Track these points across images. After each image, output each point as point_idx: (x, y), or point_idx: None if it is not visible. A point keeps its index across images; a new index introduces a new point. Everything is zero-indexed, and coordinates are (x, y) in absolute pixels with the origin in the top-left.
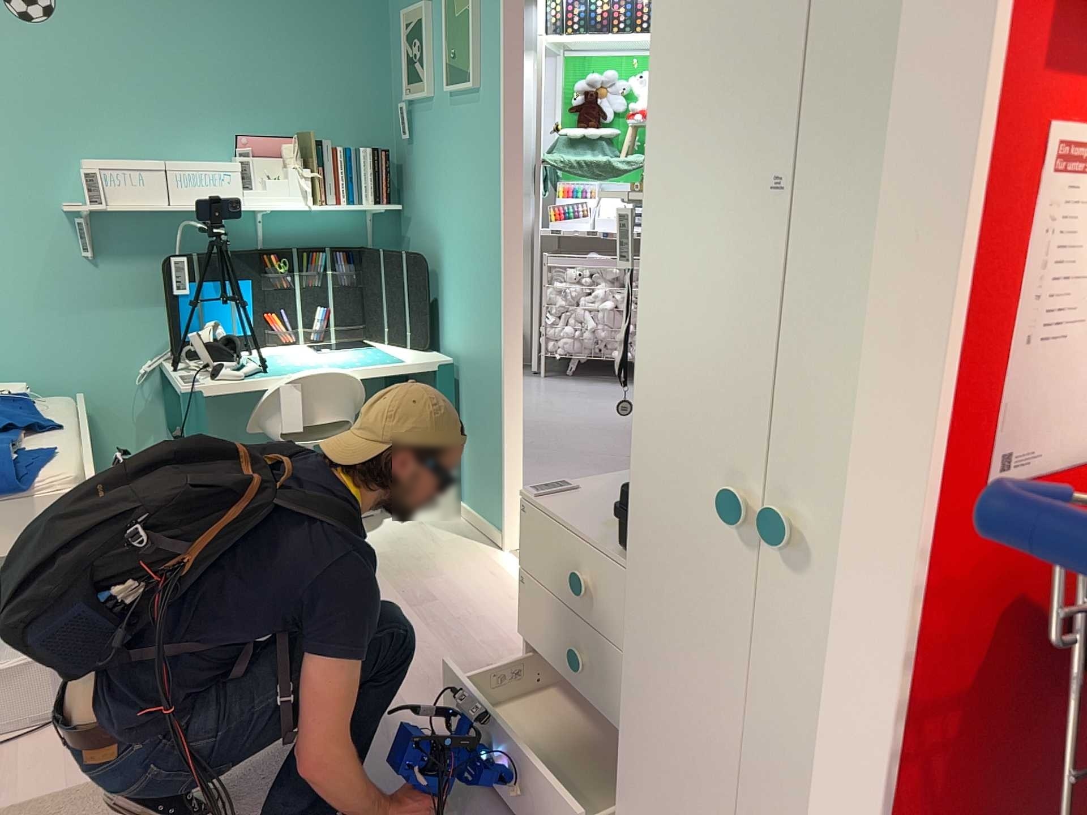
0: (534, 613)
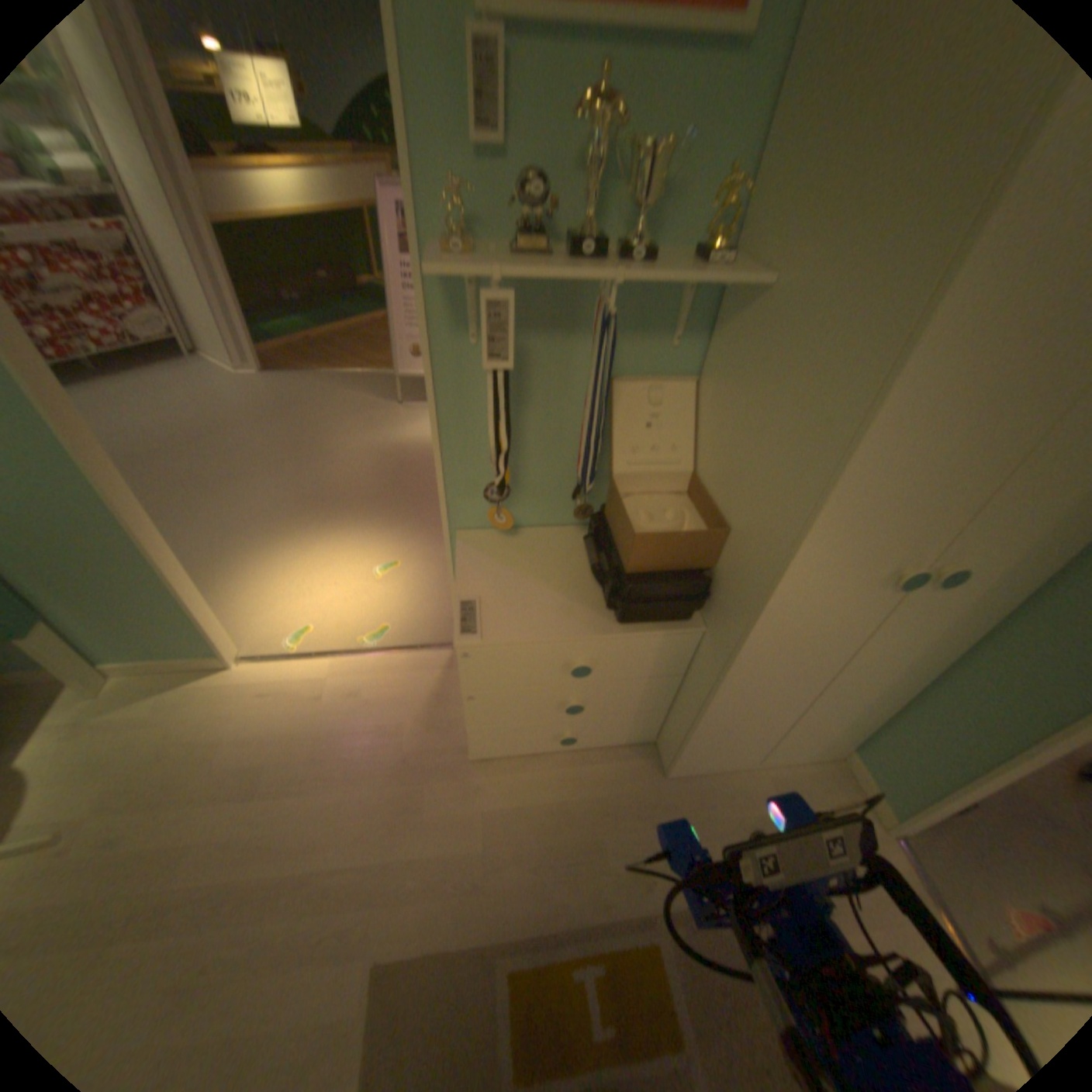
0: (495, 706)
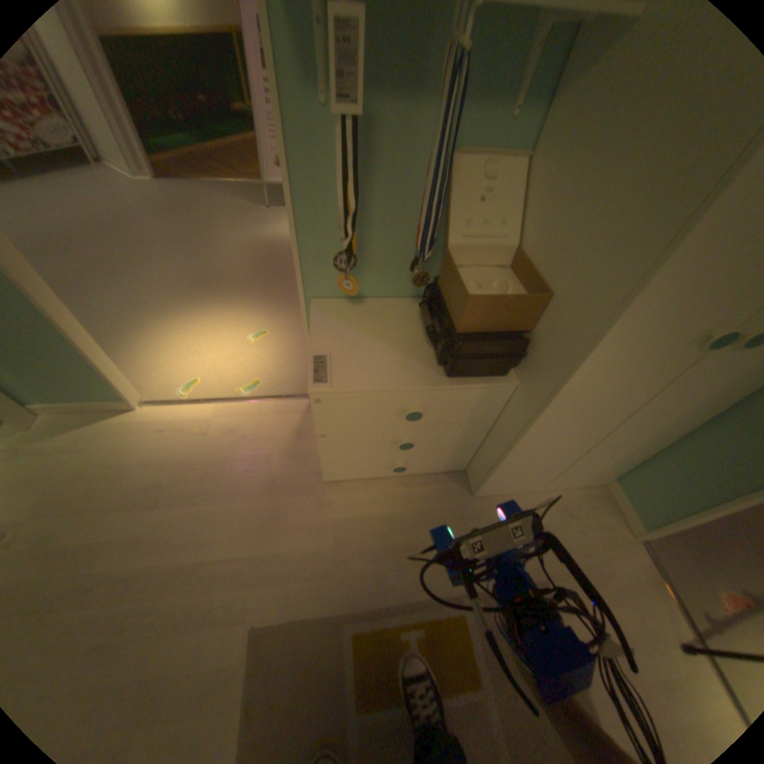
0: (343, 442)
